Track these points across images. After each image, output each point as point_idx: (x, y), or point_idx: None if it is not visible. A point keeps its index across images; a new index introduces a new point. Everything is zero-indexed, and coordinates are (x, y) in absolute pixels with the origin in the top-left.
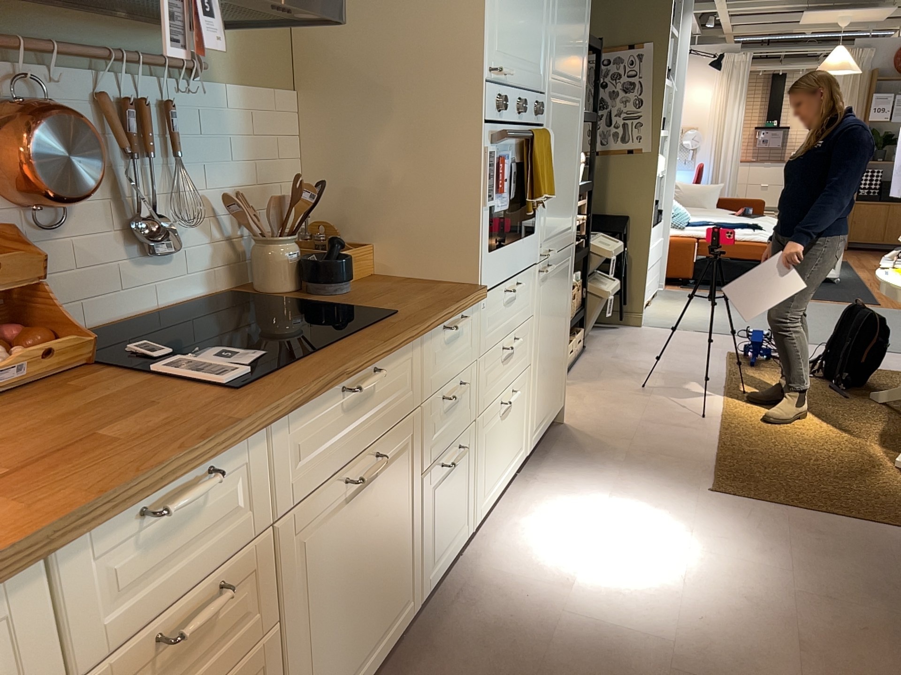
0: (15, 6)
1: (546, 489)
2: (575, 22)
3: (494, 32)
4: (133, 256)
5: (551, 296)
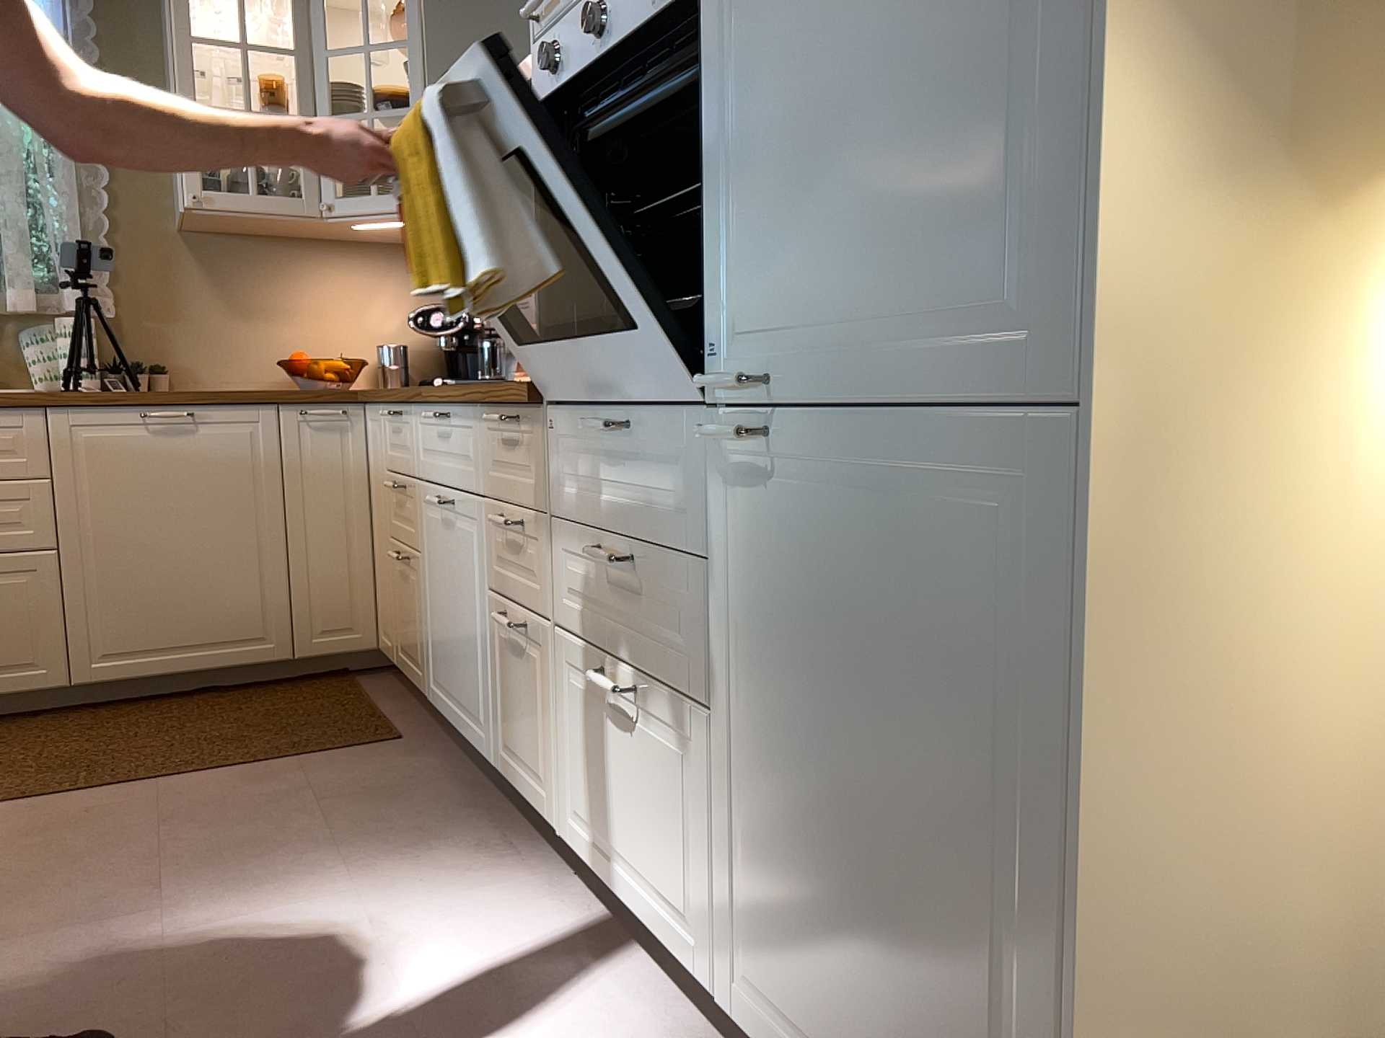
0: None
1: None
2: None
3: None
4: None
5: (813, 569)
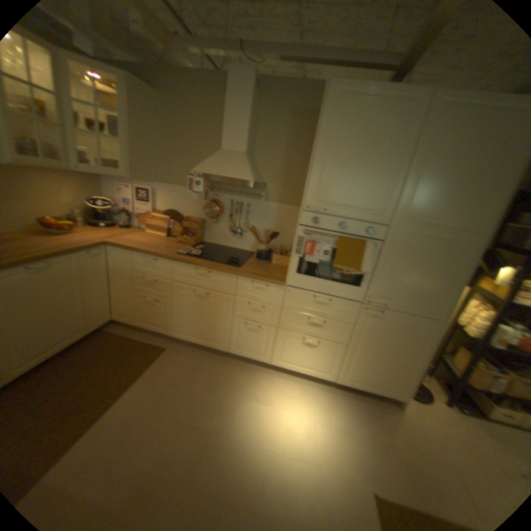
0: (219, 182)
1: (326, 398)
2: (458, 190)
3: (311, 192)
4: (230, 234)
5: (384, 329)
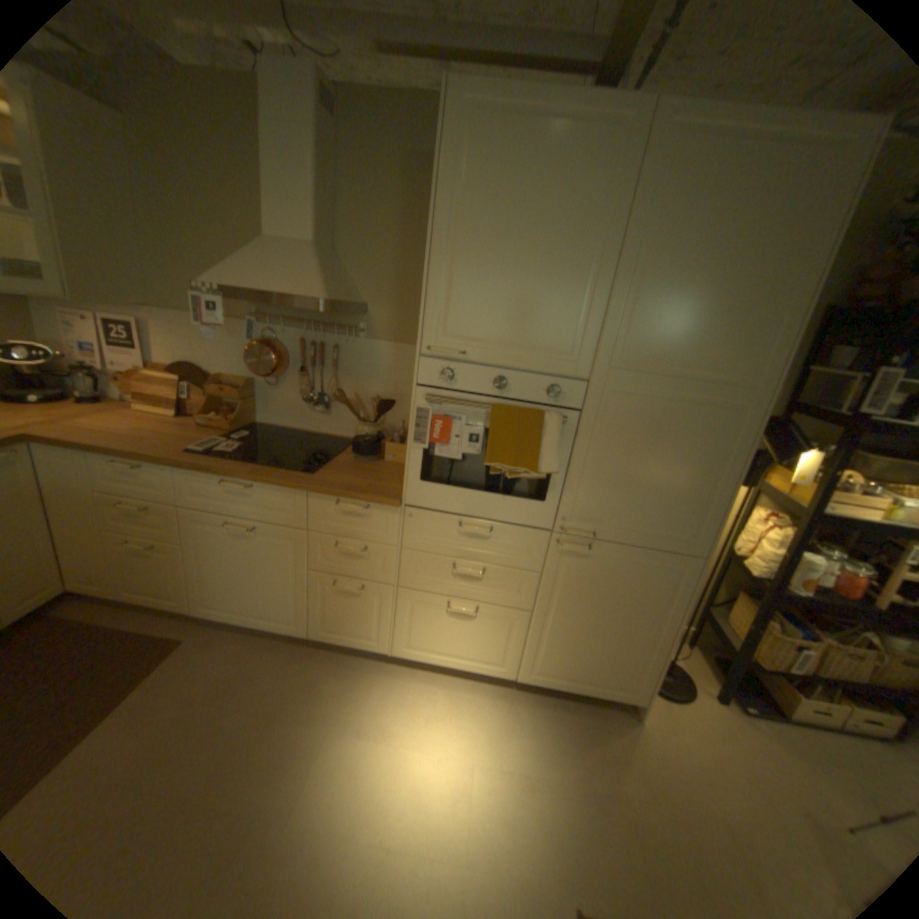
0: (276, 305)
1: (499, 714)
2: (714, 307)
3: (436, 319)
4: (309, 407)
5: (596, 578)
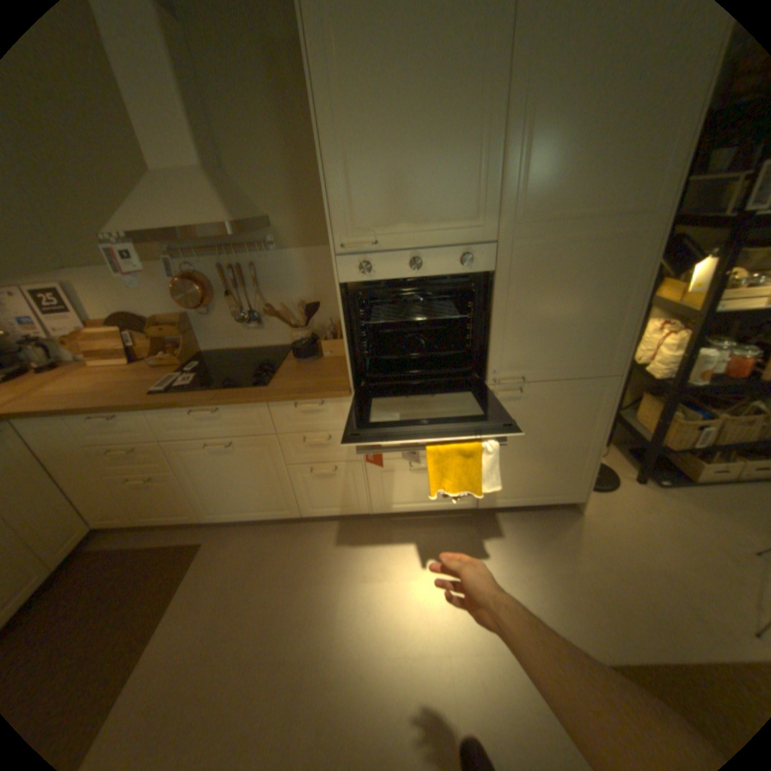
0: (183, 237)
1: (469, 536)
2: (607, 137)
3: (342, 215)
4: (243, 325)
5: (530, 413)
